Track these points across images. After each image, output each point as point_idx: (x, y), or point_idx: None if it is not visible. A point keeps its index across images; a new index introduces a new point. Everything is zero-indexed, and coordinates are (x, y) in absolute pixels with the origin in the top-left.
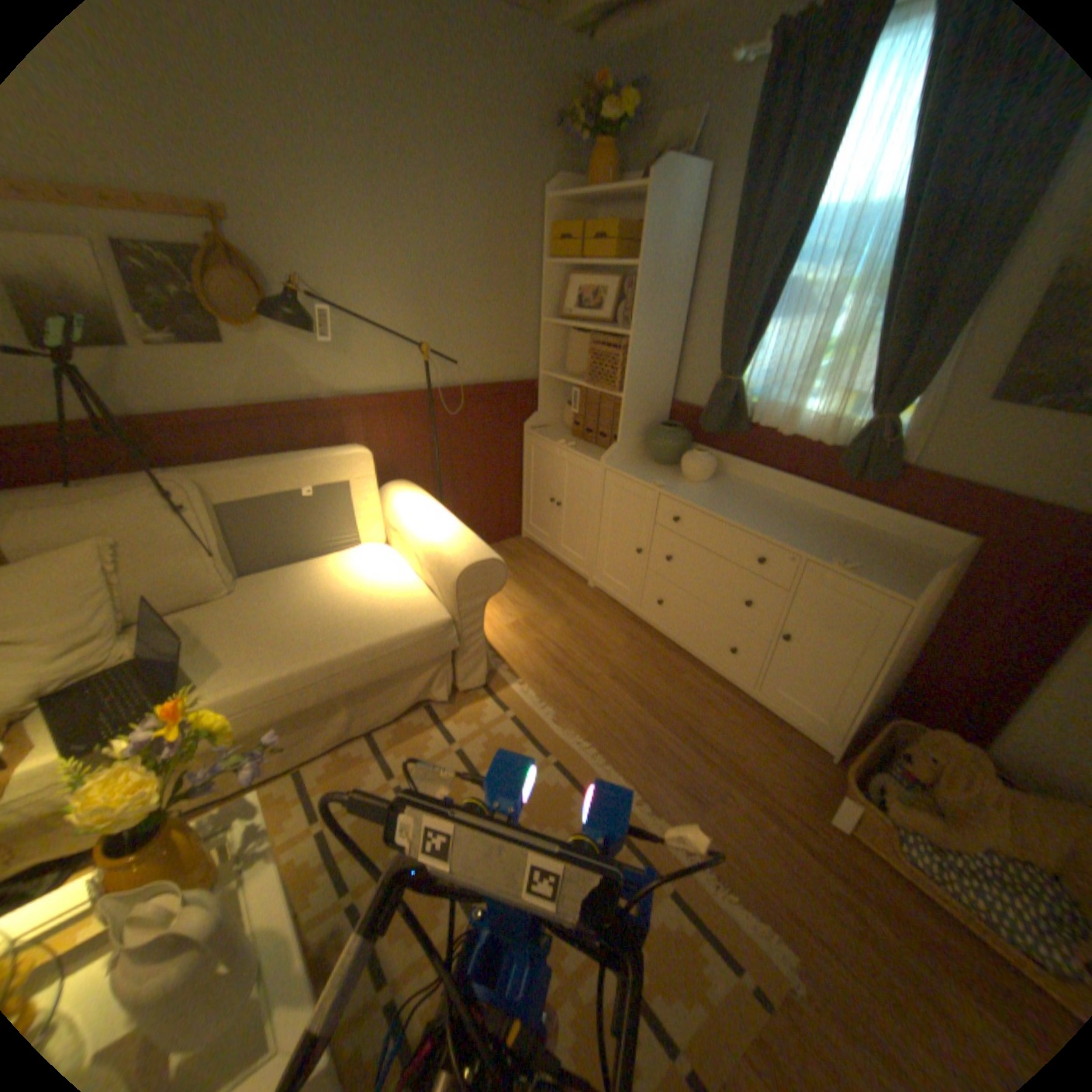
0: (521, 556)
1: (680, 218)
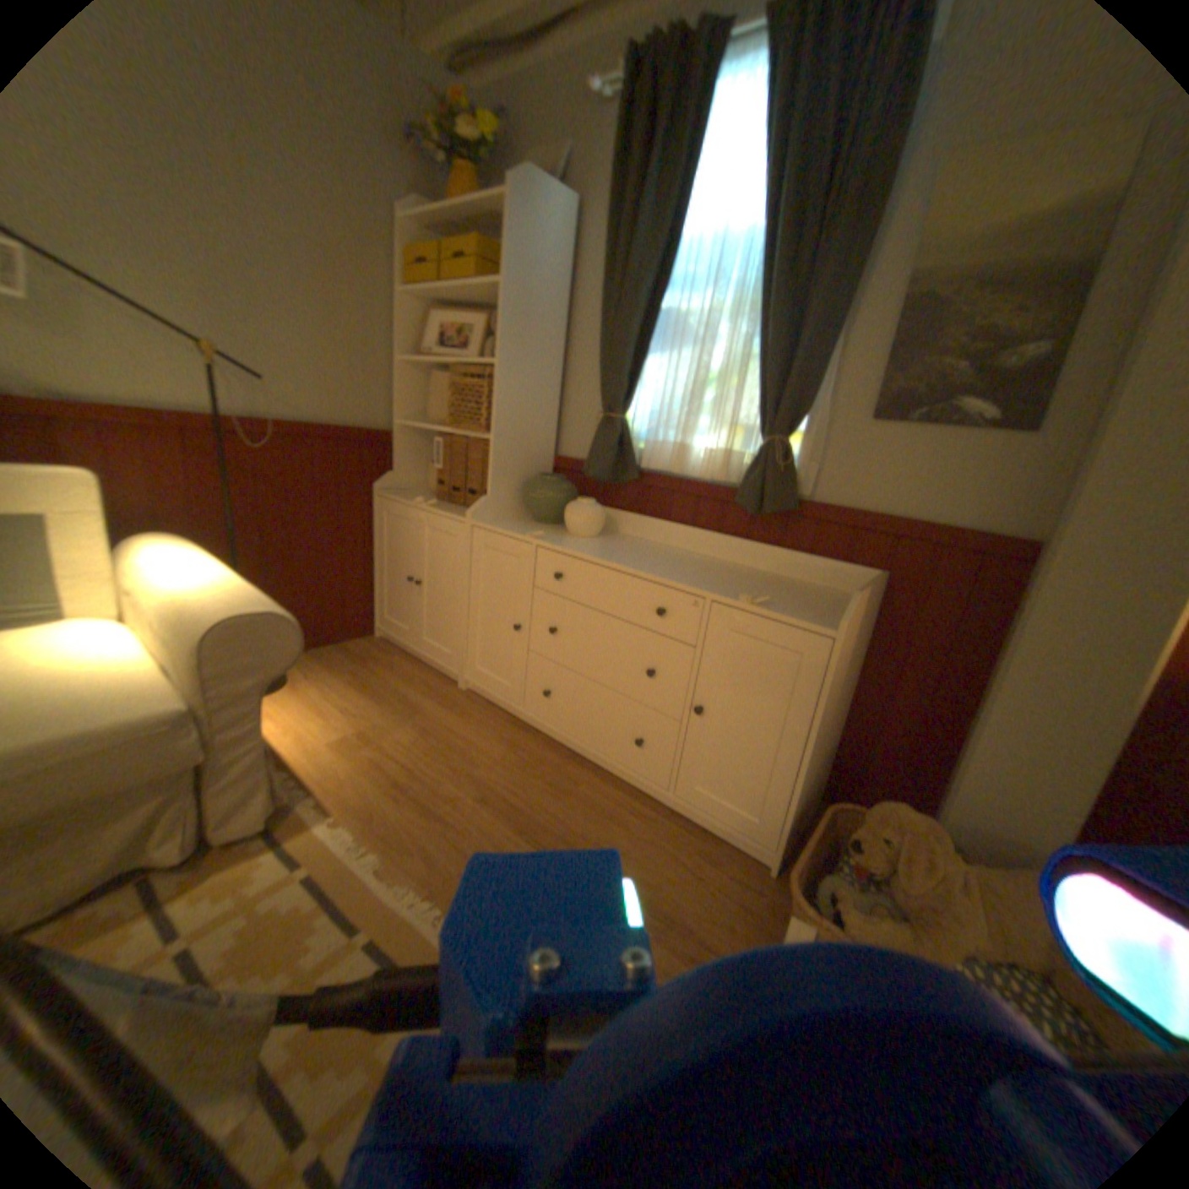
0: (369, 659)
1: (545, 241)
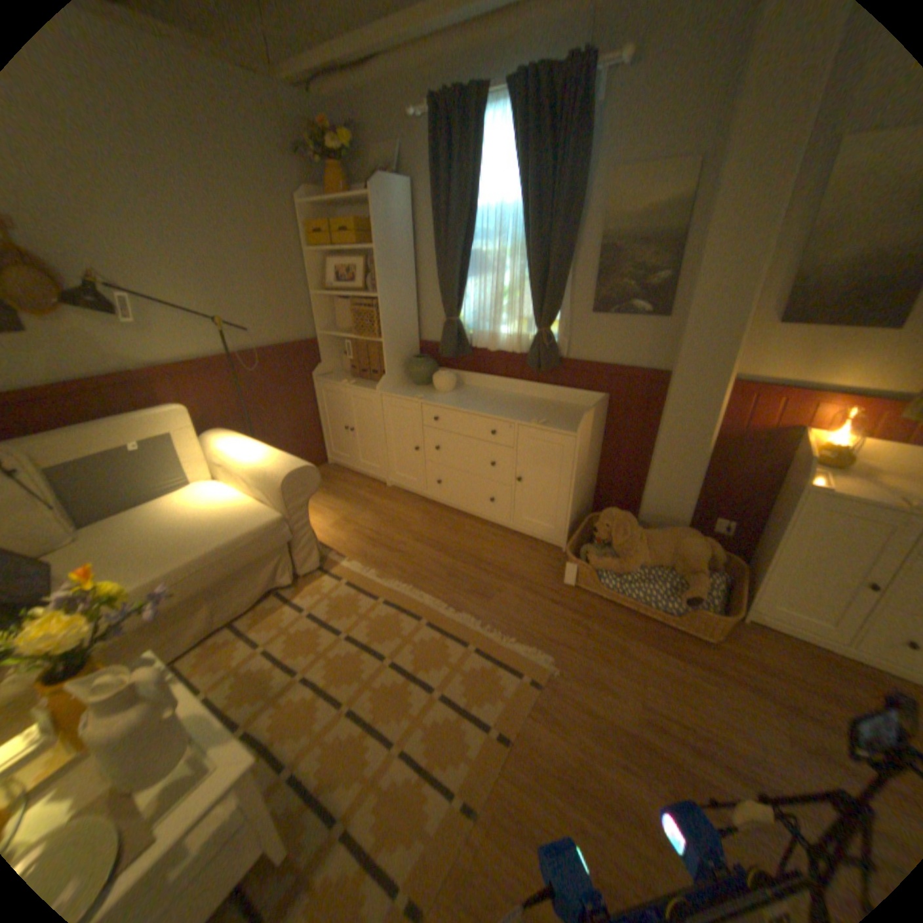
0: (330, 477)
1: (395, 215)
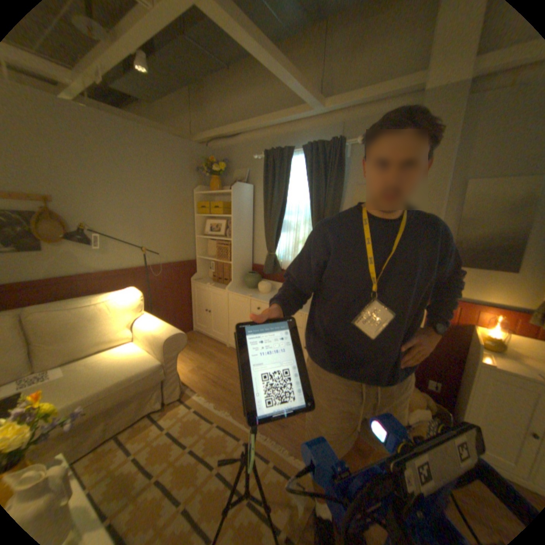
0: (193, 340)
1: (243, 201)
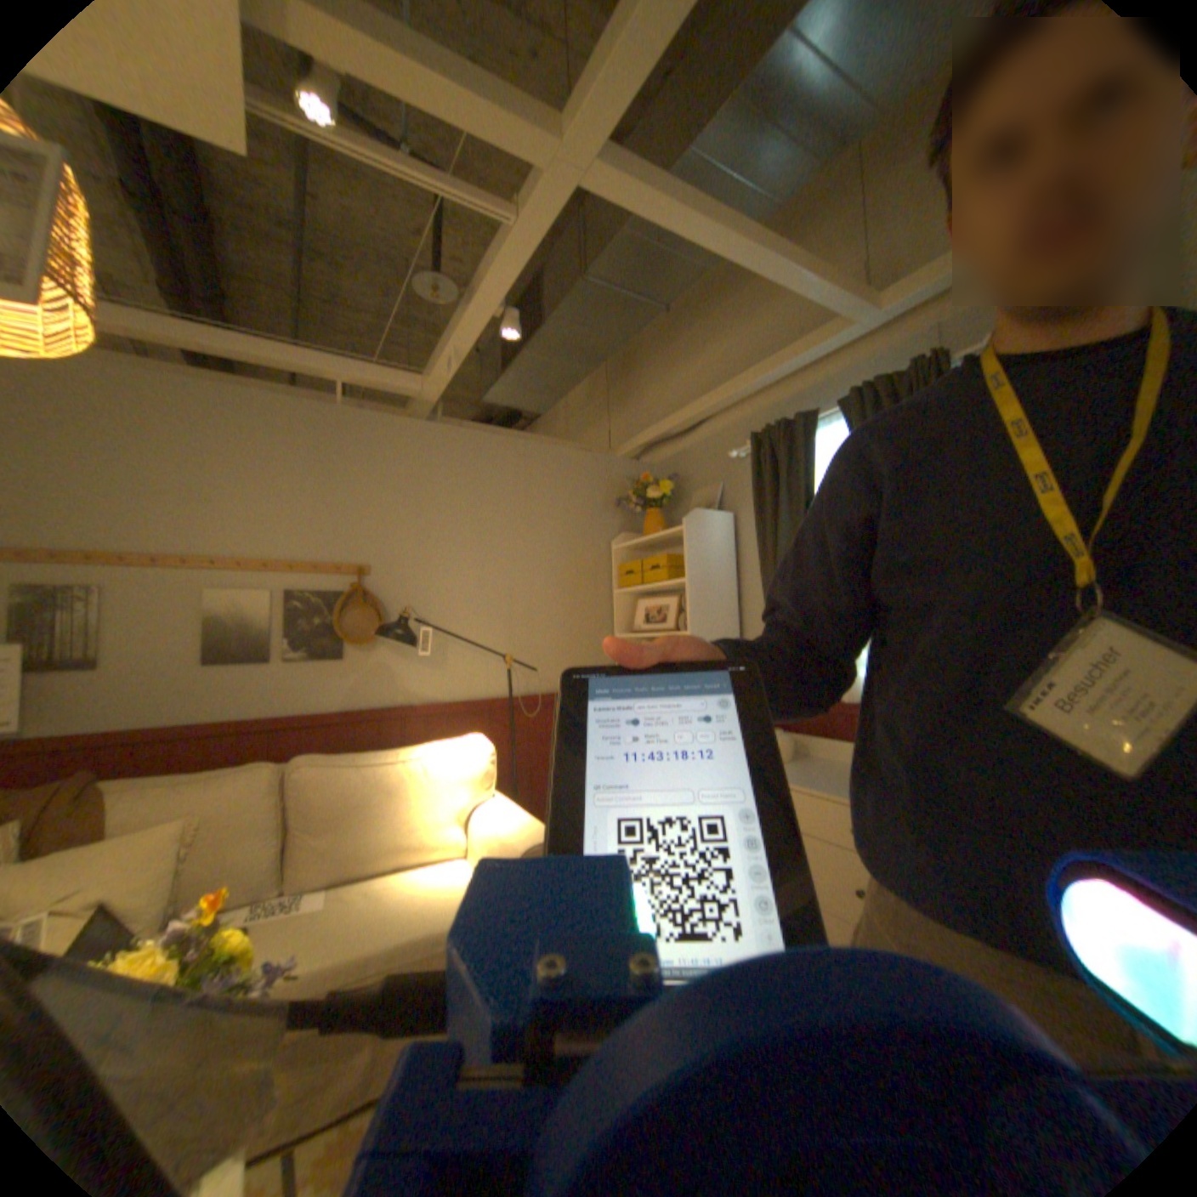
0: None
1: (714, 547)
